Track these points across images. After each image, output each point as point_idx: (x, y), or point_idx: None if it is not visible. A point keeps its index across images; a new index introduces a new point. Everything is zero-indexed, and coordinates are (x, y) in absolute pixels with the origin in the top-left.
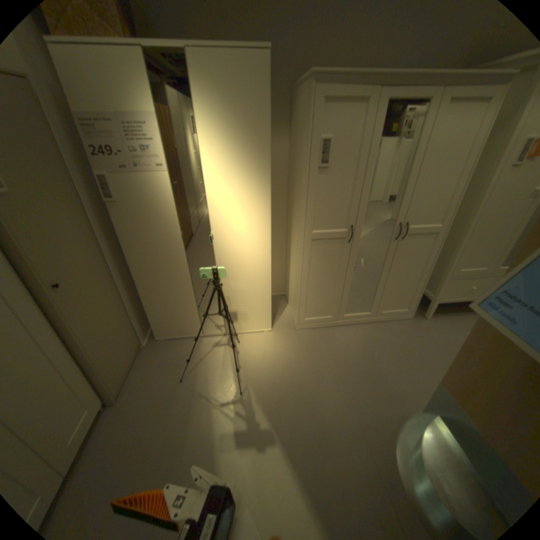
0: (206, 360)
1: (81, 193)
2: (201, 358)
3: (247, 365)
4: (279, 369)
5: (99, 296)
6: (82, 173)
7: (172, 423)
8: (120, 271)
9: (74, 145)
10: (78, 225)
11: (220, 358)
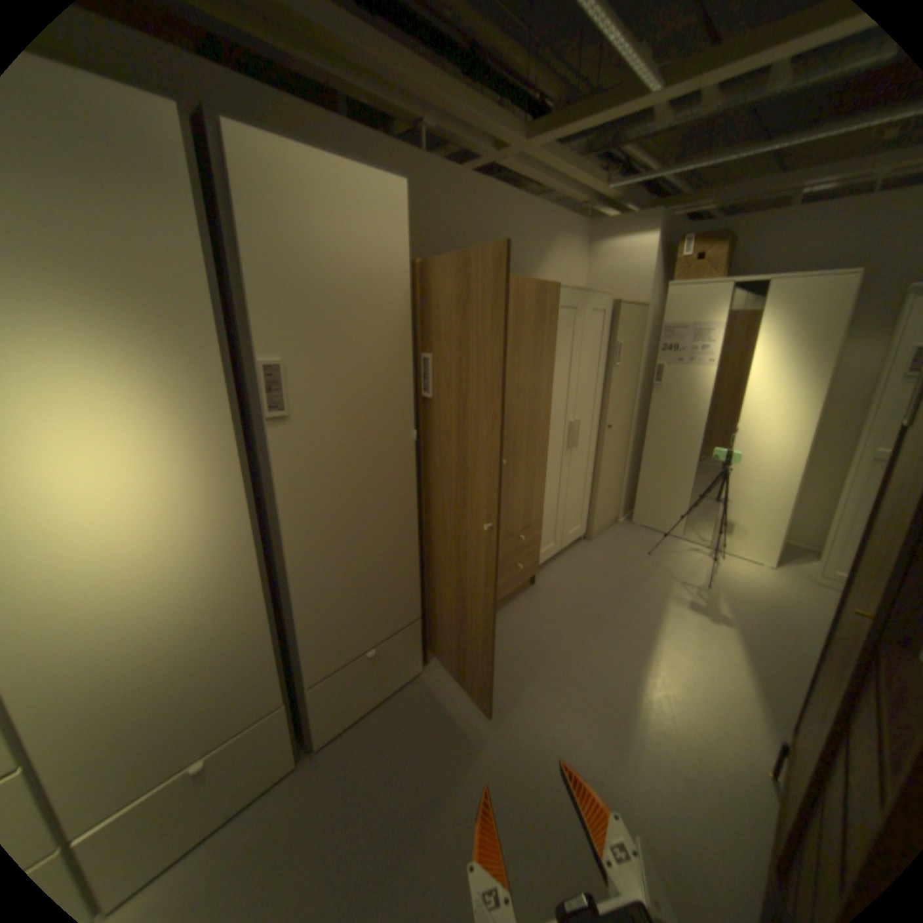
0: (680, 555)
1: (640, 376)
2: (674, 552)
3: (727, 578)
4: (768, 597)
5: (618, 452)
6: (646, 363)
7: (635, 571)
8: (633, 445)
9: (650, 344)
10: (631, 397)
11: (696, 560)
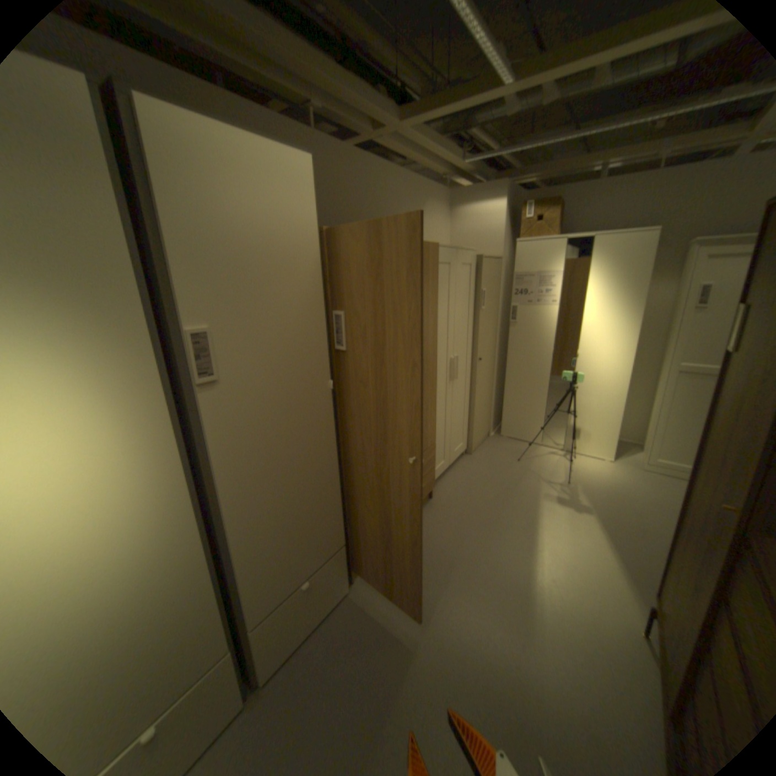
0: (541, 458)
1: (499, 316)
2: (537, 456)
3: (580, 473)
4: (613, 486)
5: (487, 380)
6: (502, 305)
7: (510, 477)
8: (497, 372)
9: (504, 290)
10: (493, 333)
11: (554, 461)
